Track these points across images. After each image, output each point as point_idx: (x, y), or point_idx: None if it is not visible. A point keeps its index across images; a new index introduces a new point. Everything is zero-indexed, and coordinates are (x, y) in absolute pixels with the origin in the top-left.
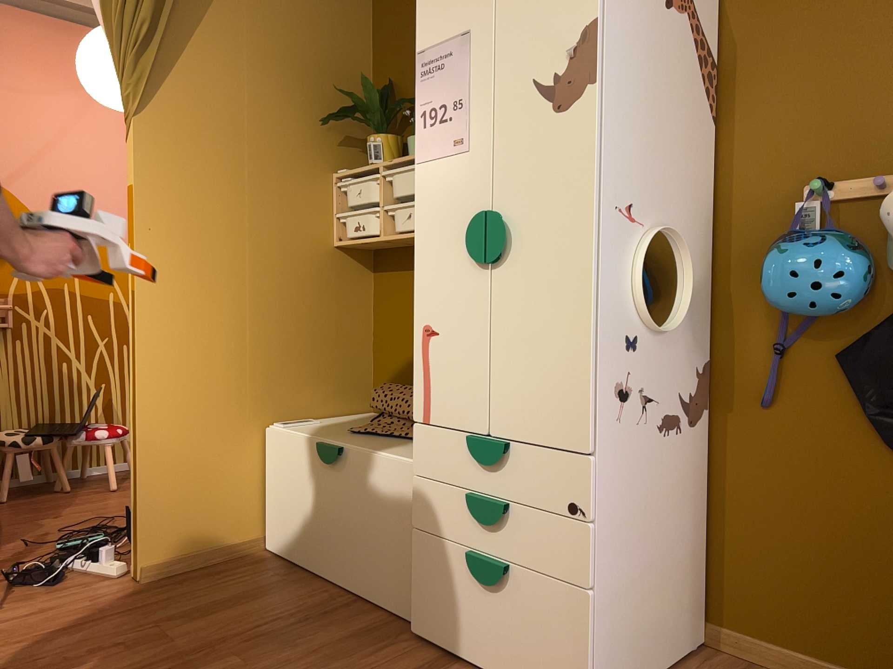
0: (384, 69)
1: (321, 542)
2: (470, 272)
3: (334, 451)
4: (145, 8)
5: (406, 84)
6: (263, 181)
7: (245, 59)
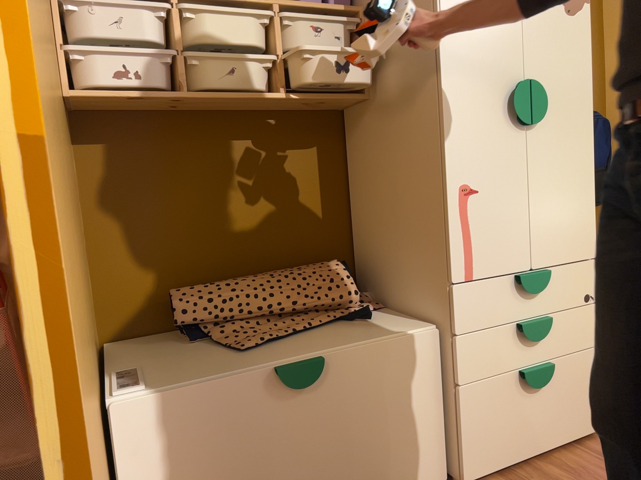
0: None
1: None
2: (508, 133)
3: (320, 366)
4: None
5: None
6: None
7: None
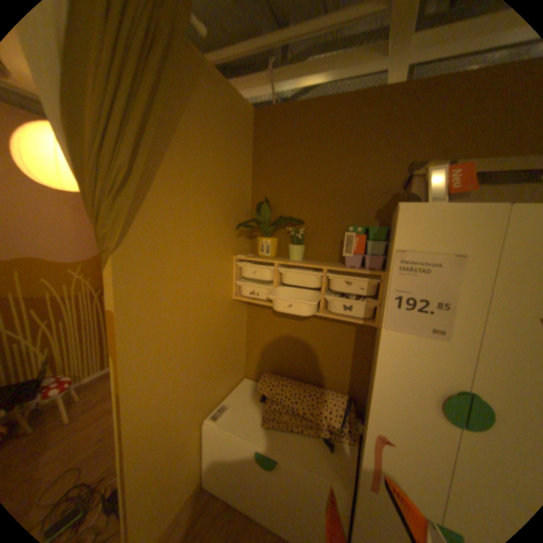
0: (261, 188)
1: (255, 503)
2: (438, 423)
3: (273, 466)
4: (121, 151)
5: (278, 203)
6: (200, 274)
7: (190, 187)
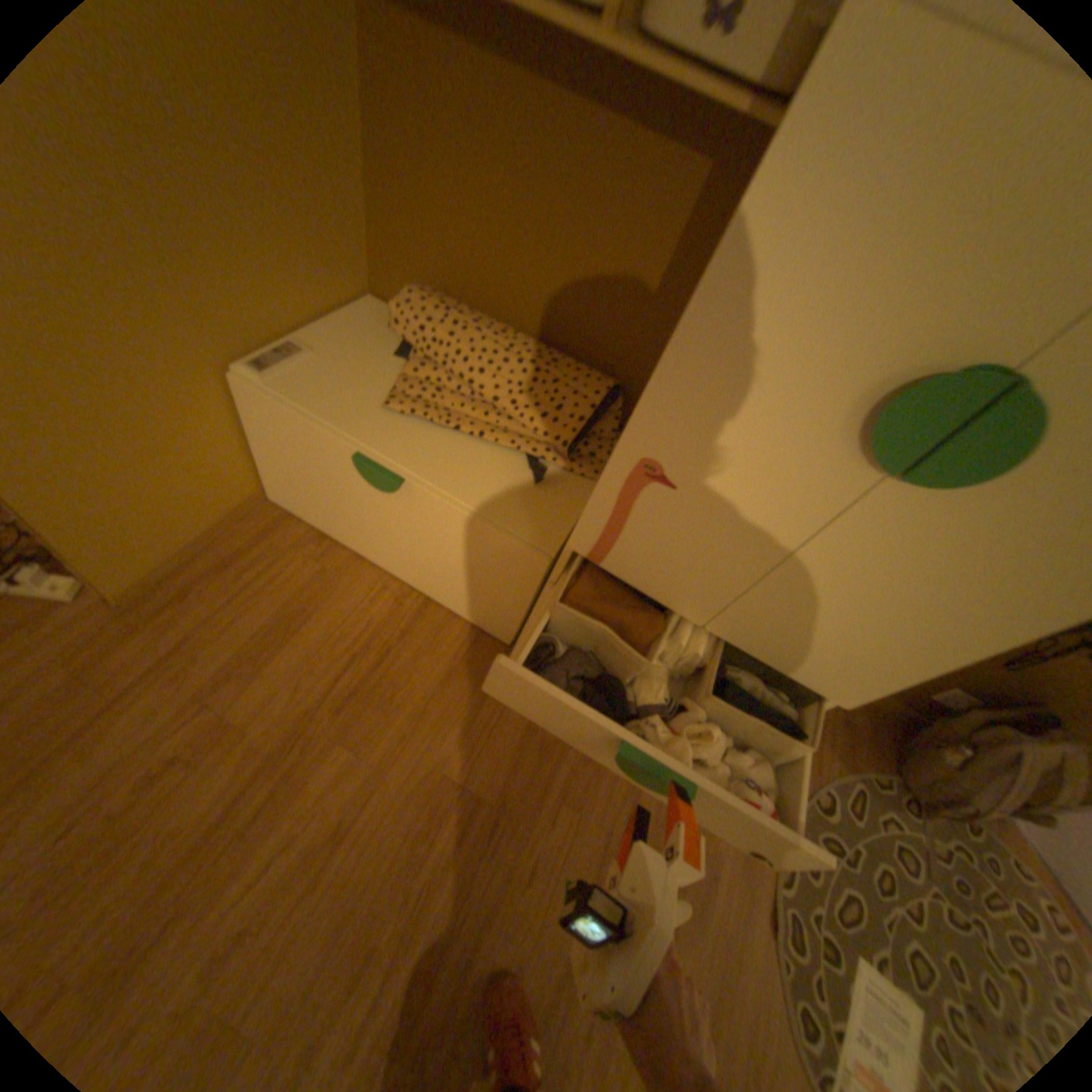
0: None
1: (368, 538)
2: (828, 450)
3: (394, 484)
4: None
5: None
6: None
7: None
